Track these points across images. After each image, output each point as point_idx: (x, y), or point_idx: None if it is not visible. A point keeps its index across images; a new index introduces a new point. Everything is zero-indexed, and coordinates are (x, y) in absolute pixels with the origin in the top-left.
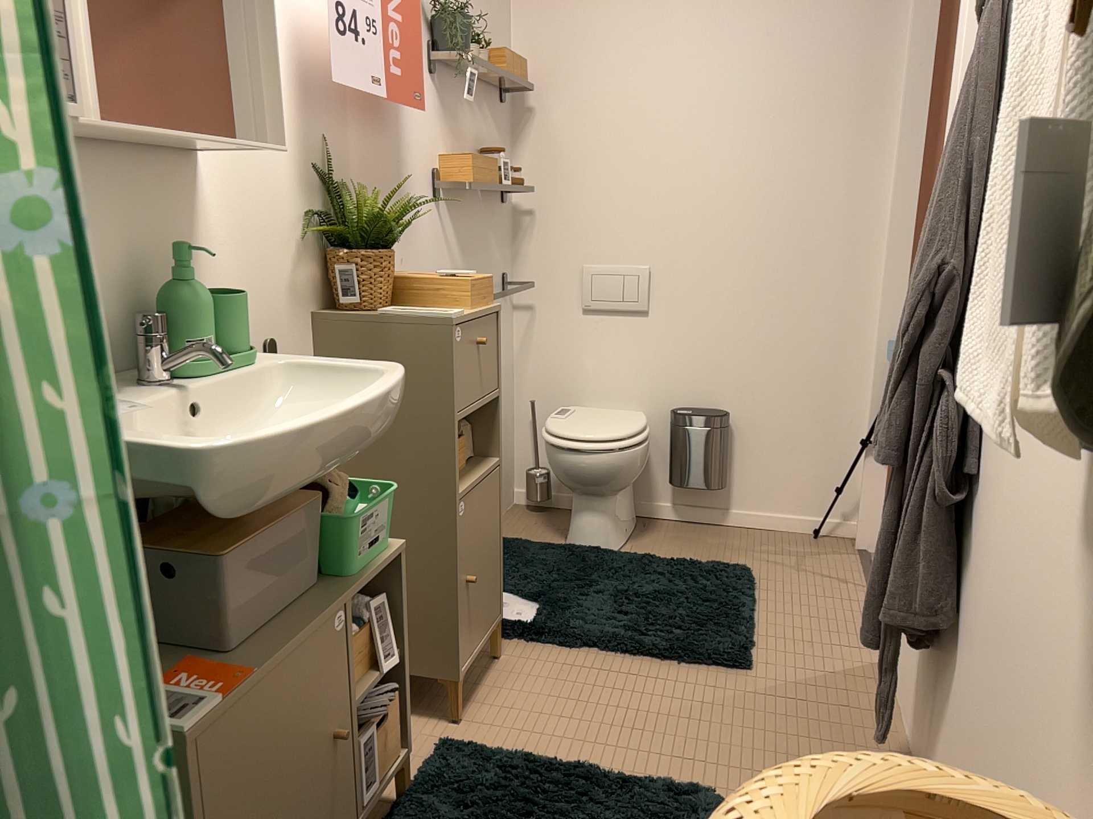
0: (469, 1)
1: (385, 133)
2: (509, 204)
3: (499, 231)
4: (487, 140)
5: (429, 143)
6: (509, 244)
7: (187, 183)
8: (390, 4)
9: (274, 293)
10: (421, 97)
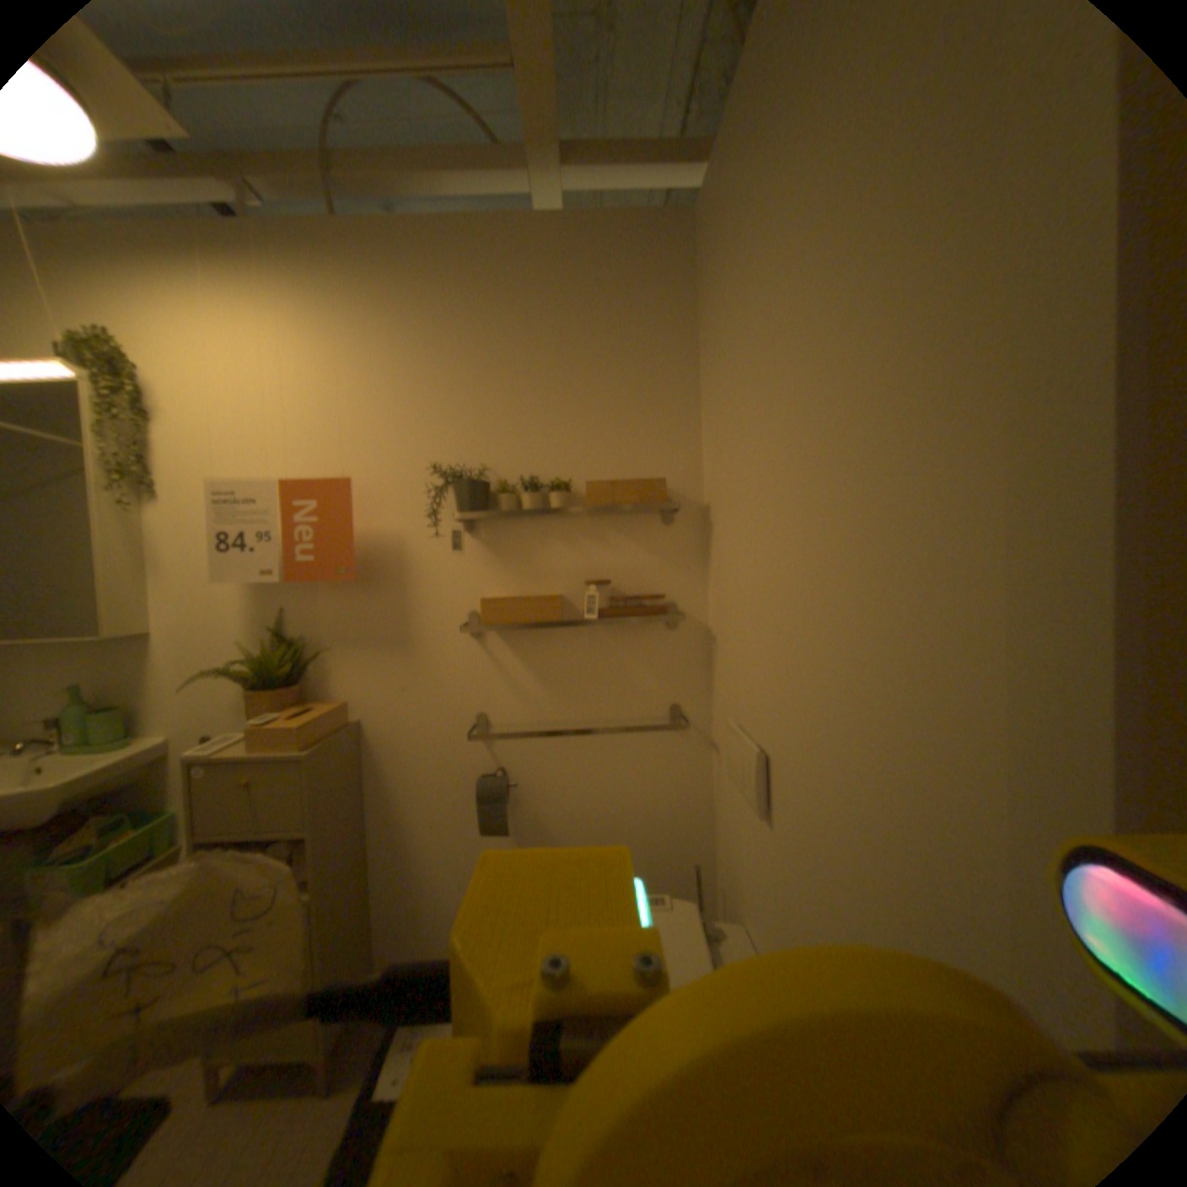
0: (568, 438)
1: (376, 590)
2: (696, 623)
3: (660, 656)
4: (619, 564)
5: (462, 586)
6: (698, 669)
7: (138, 648)
8: (296, 509)
9: (214, 707)
10: (347, 566)
